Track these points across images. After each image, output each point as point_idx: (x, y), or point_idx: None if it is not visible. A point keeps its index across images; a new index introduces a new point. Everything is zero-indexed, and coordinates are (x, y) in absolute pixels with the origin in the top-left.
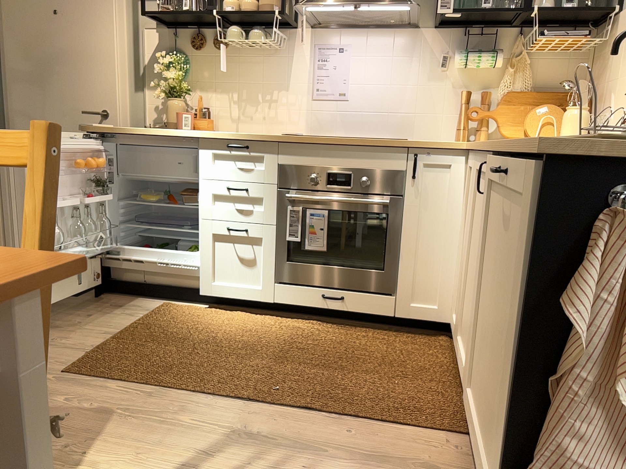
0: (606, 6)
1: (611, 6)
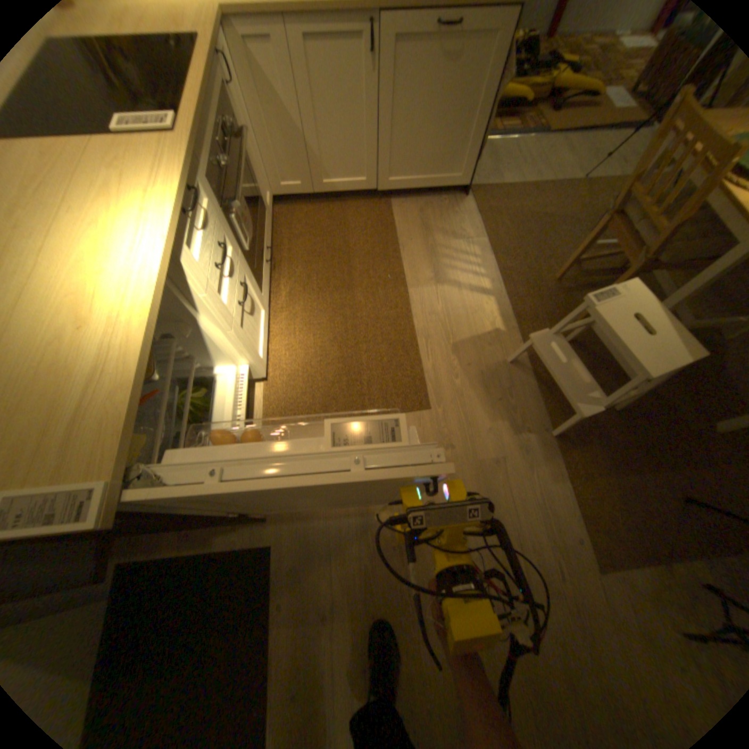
0: None
1: None
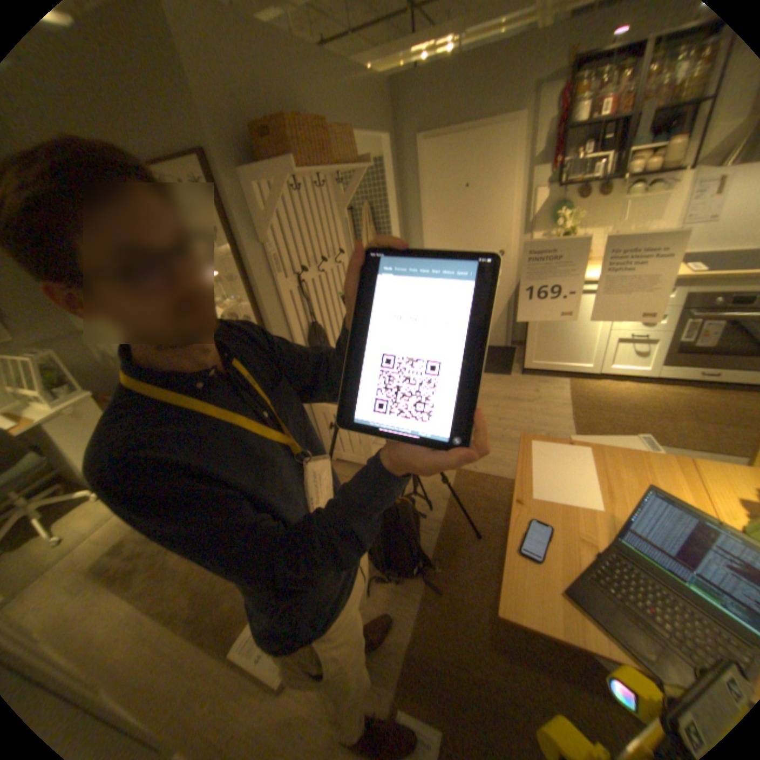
0: None
1: None
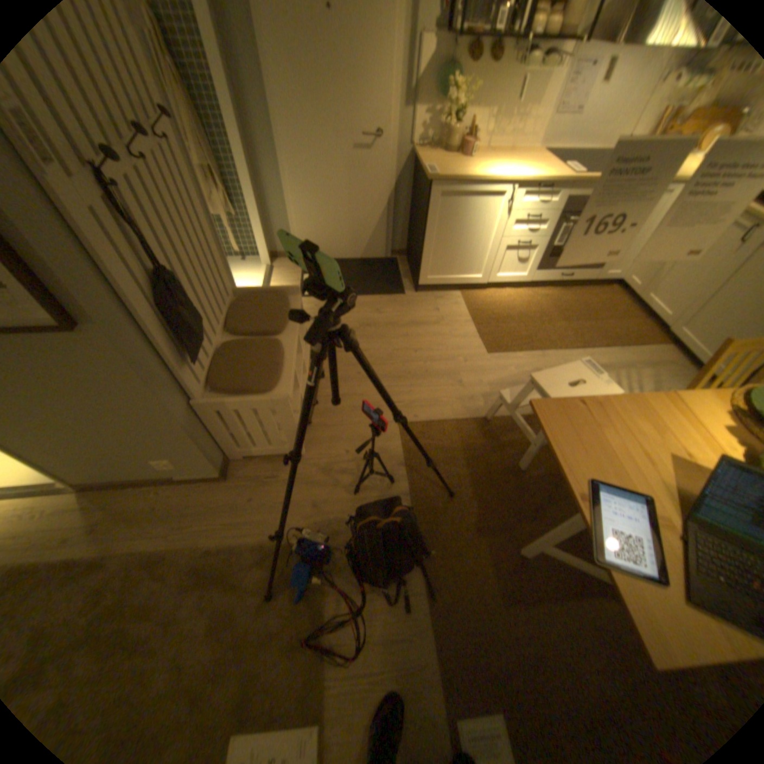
0: None
1: None
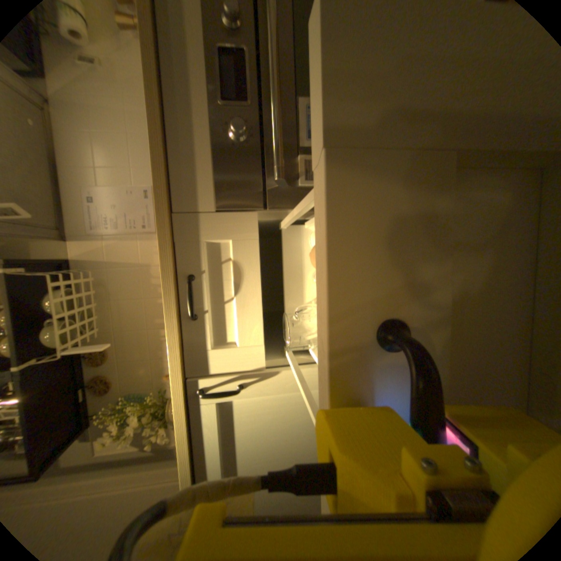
0: None
1: None
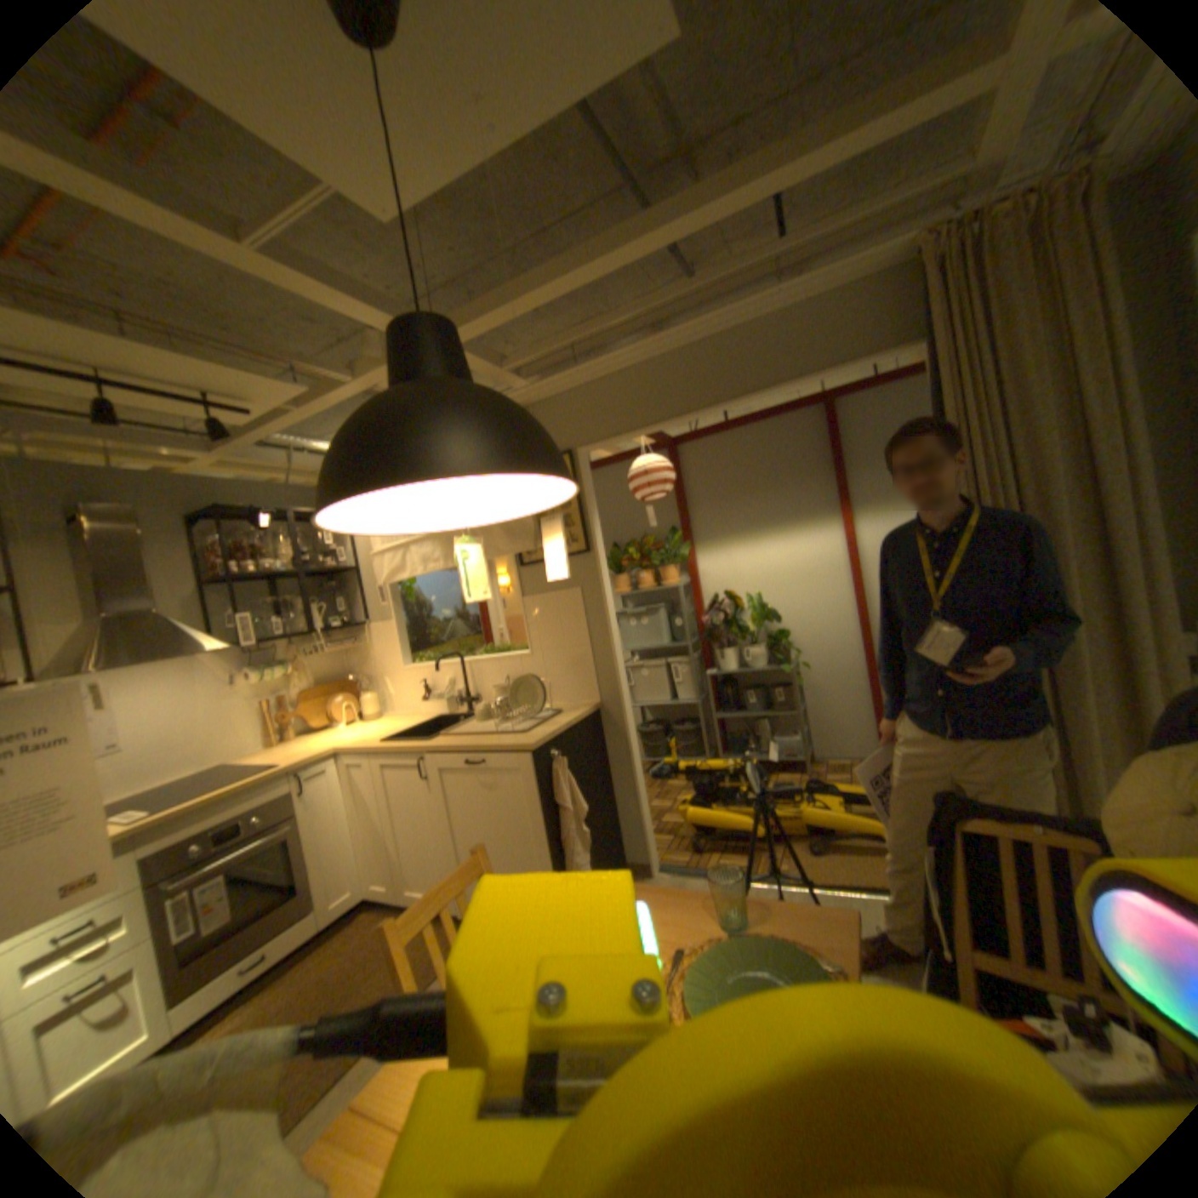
0: (351, 614)
1: (355, 614)
